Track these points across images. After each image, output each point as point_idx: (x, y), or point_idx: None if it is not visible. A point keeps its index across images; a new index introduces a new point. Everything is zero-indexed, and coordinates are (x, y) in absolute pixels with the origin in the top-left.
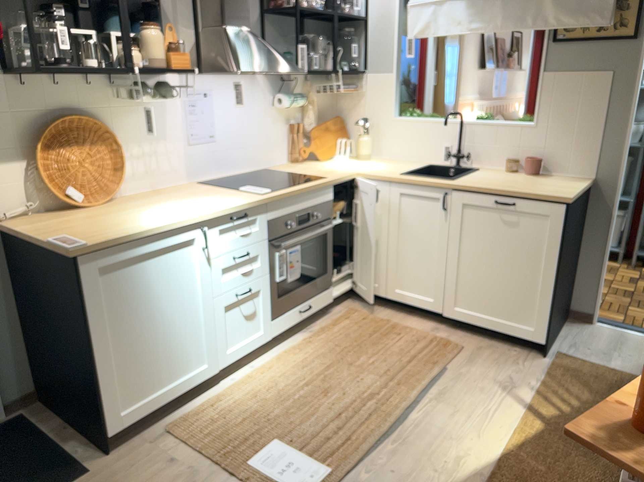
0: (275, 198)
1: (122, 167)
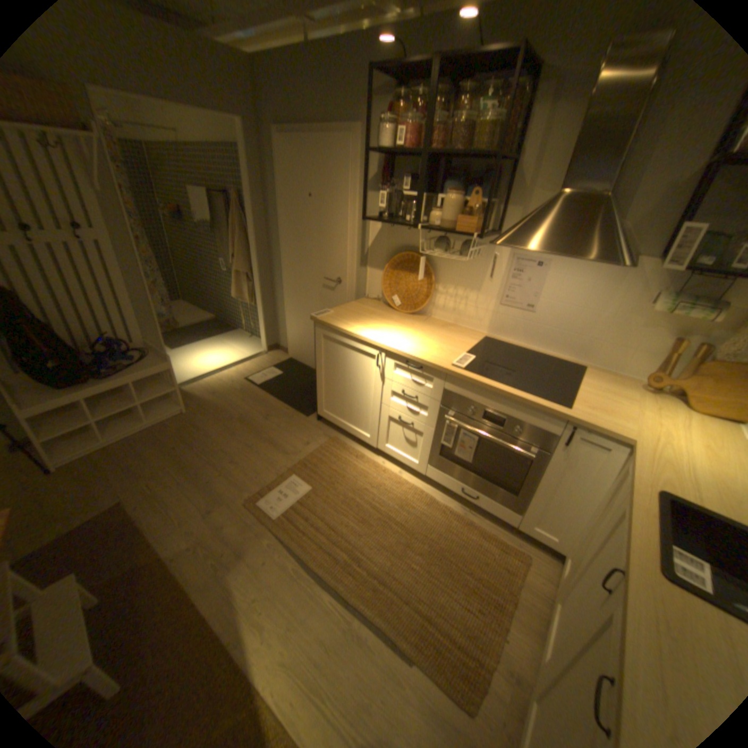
0: (454, 374)
1: (429, 296)
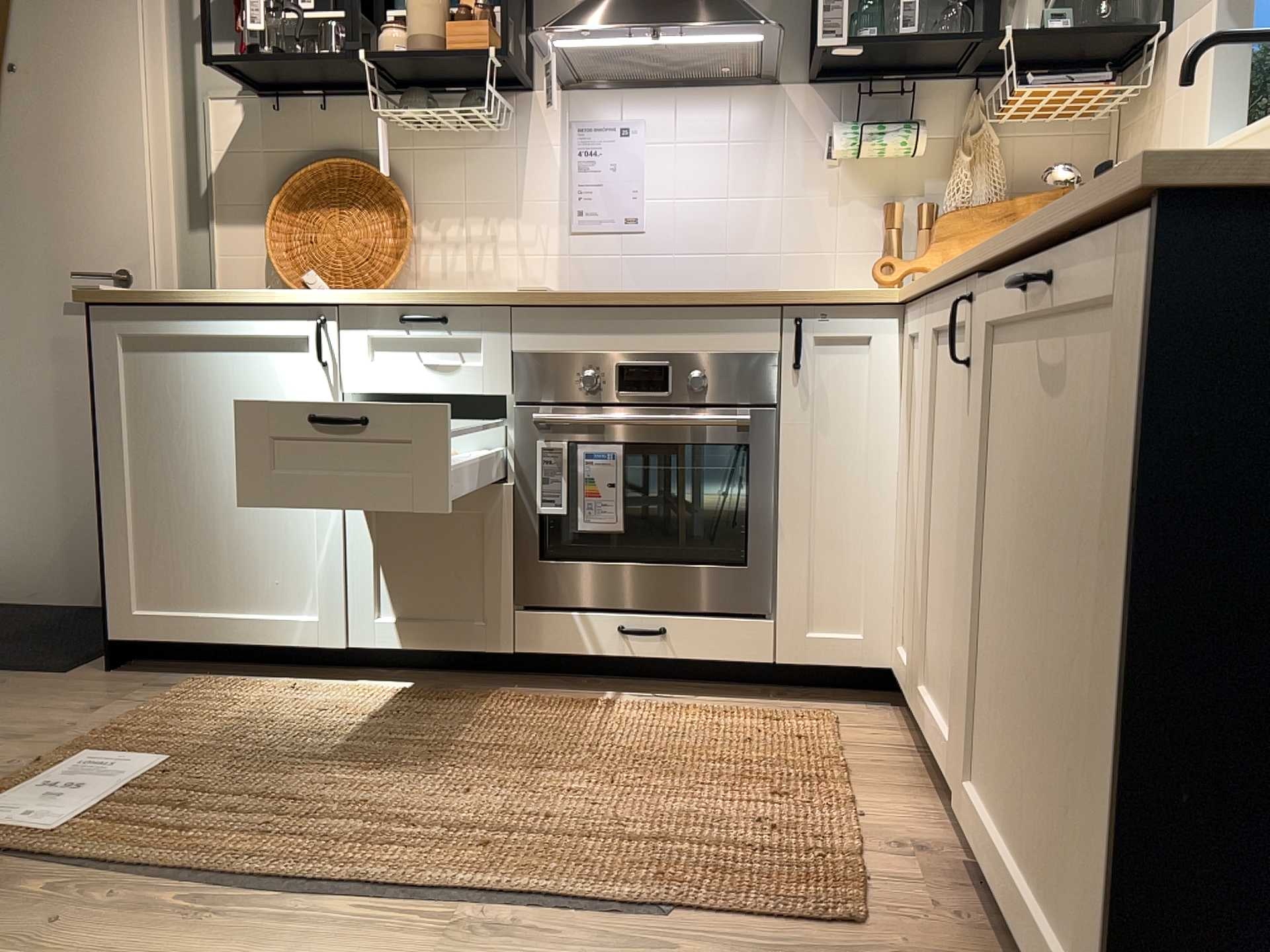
0: (531, 299)
1: (402, 251)
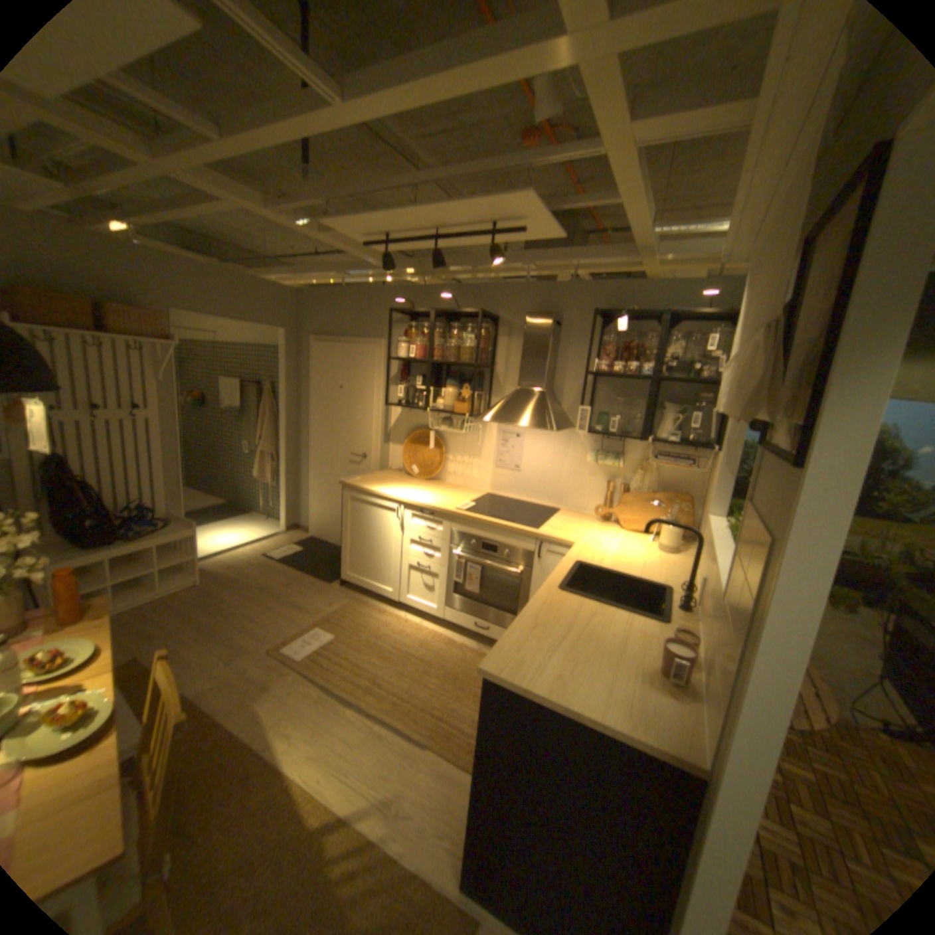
0: (457, 514)
1: (441, 464)
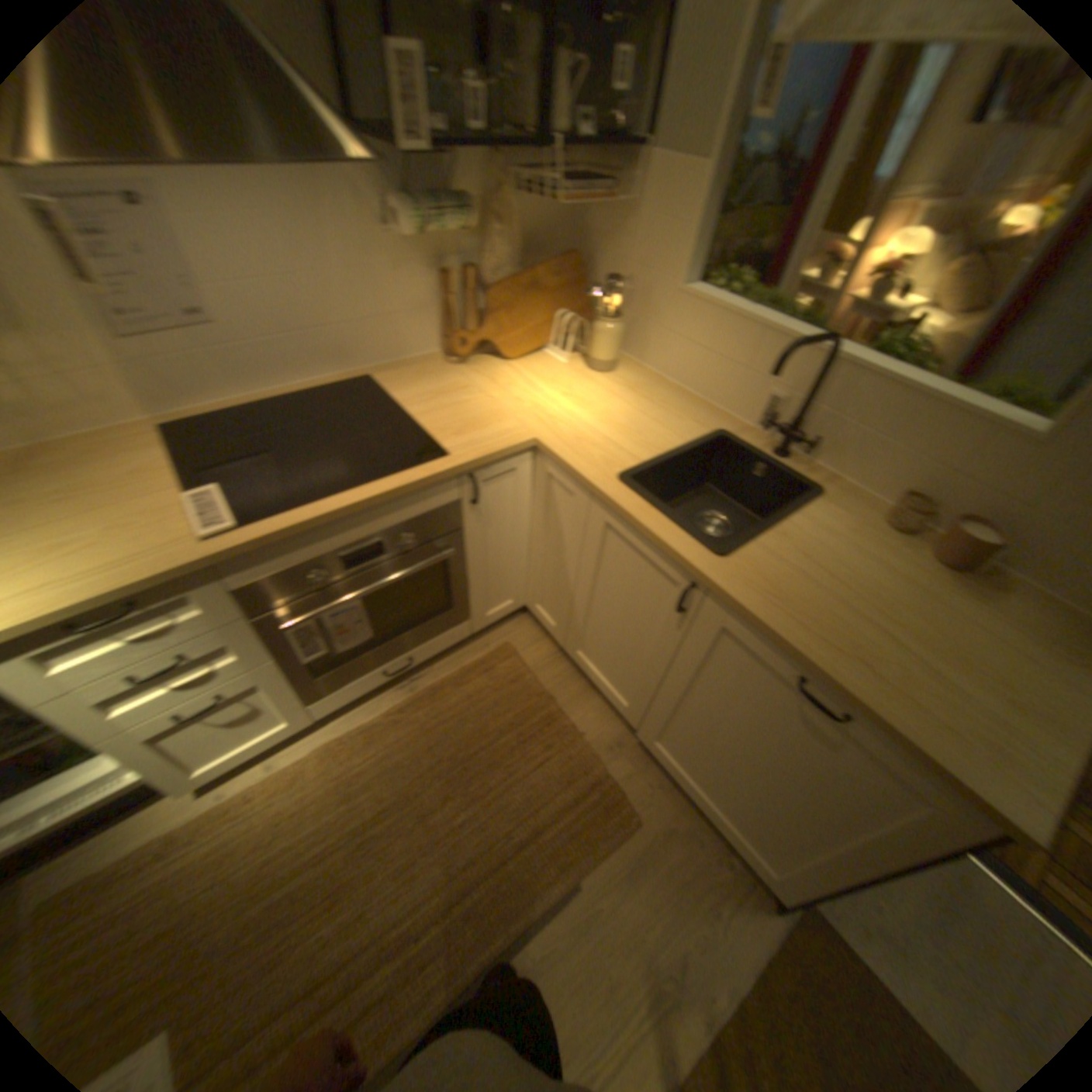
0: (240, 550)
1: None
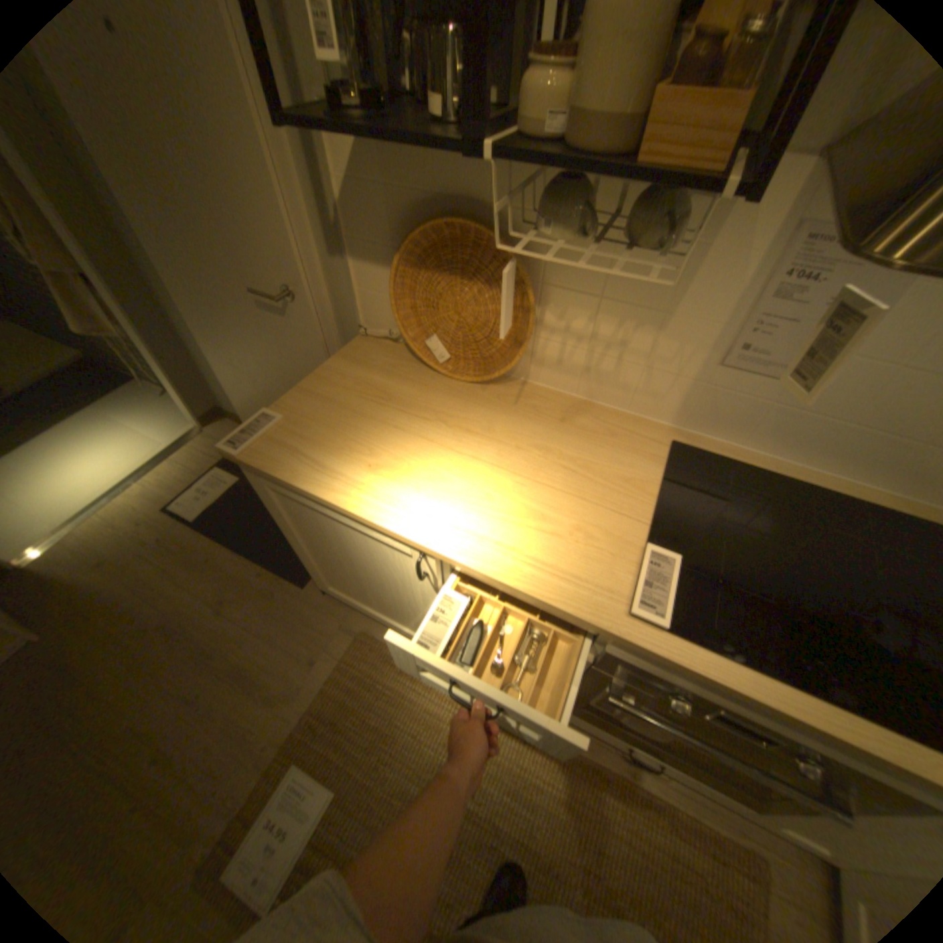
0: (647, 652)
1: (524, 342)
